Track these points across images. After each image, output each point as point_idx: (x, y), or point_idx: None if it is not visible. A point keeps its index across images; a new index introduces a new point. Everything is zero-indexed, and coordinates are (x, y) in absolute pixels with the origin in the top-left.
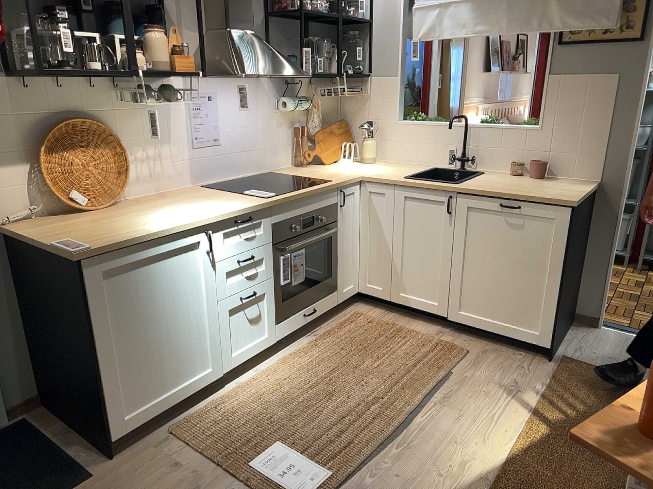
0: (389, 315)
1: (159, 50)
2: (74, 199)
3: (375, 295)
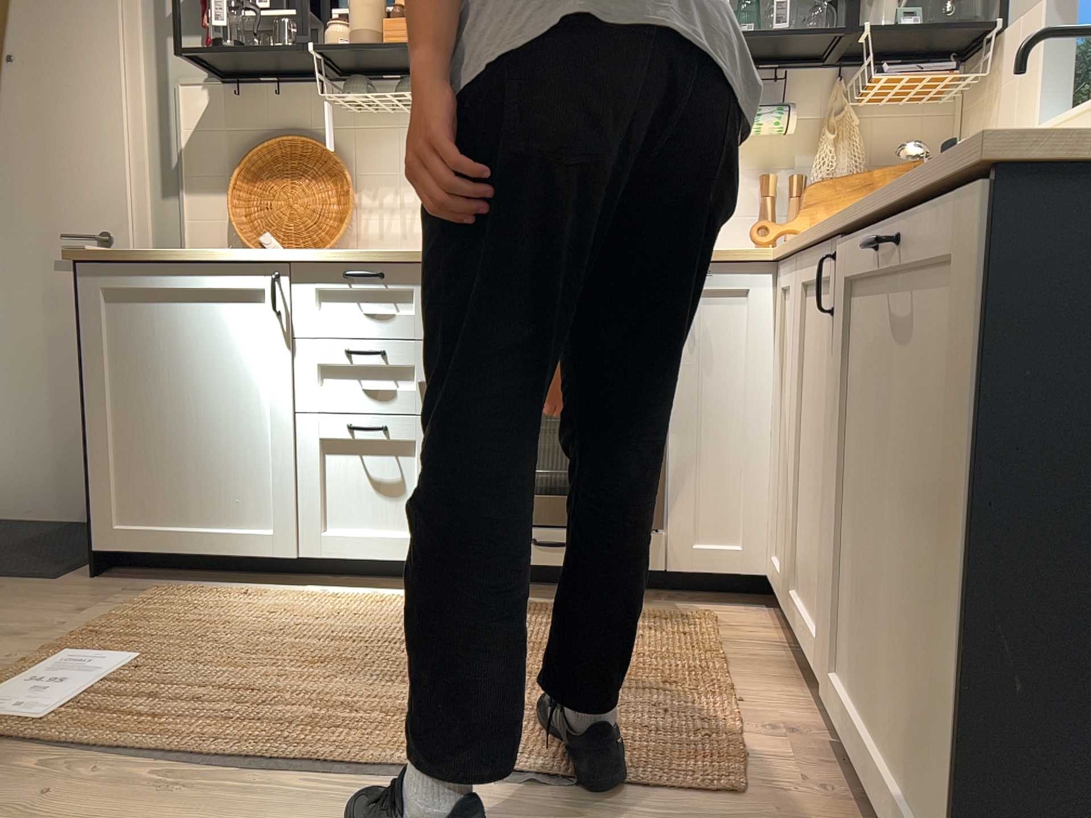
0: (775, 649)
1: (355, 12)
2: (262, 243)
3: (777, 588)
